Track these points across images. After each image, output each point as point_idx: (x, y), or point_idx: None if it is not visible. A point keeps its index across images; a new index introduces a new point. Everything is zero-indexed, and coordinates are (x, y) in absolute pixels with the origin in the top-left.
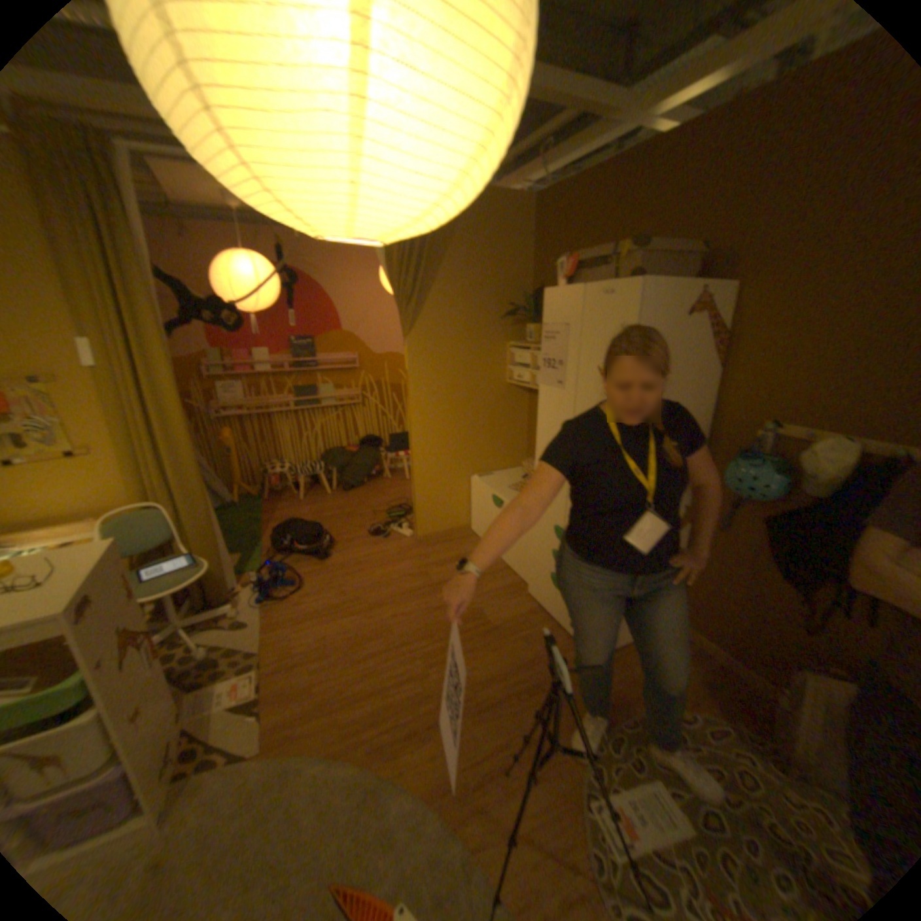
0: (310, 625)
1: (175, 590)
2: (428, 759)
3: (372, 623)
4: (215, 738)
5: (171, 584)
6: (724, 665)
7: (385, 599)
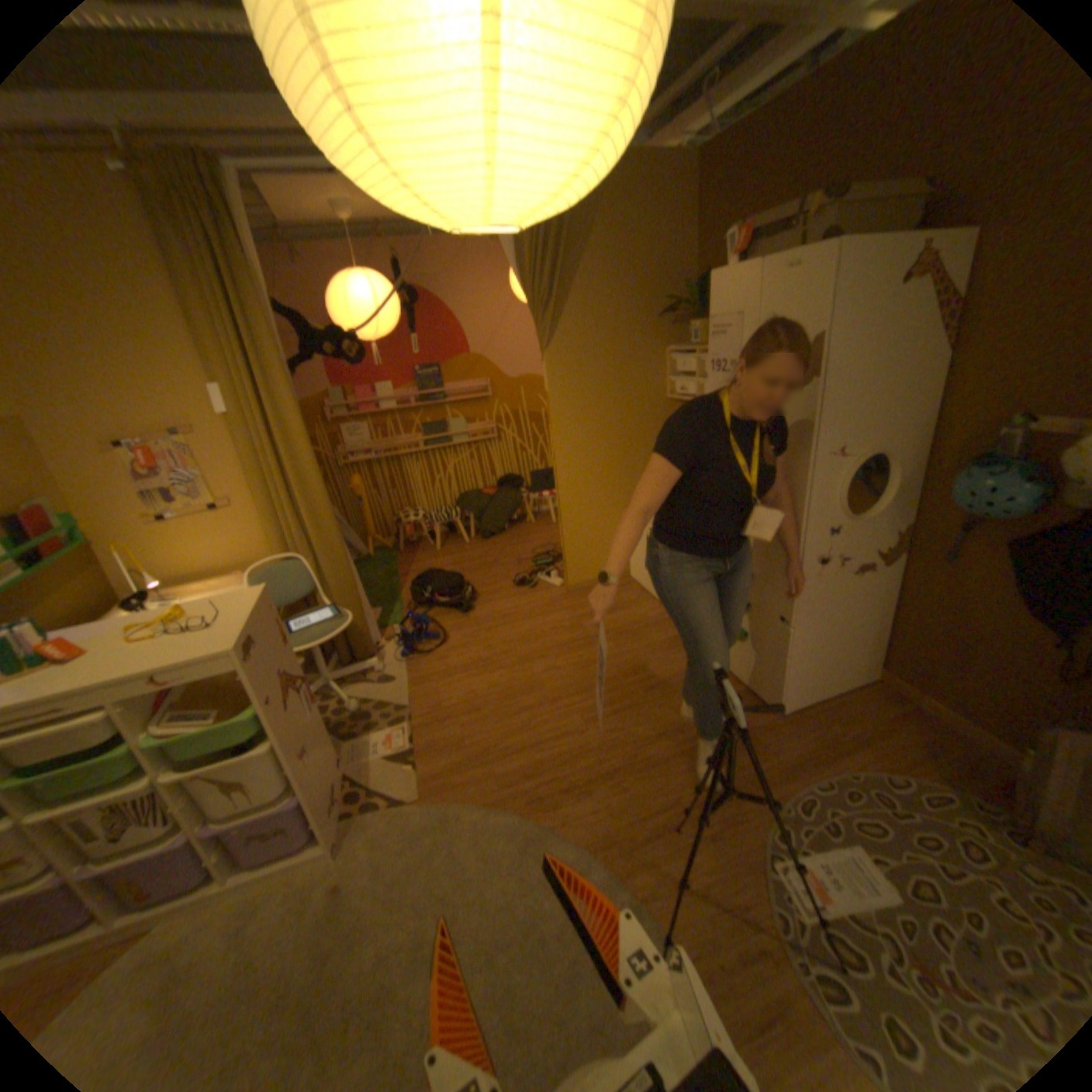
0: (457, 678)
1: (322, 641)
2: (589, 812)
3: (522, 677)
4: (374, 784)
5: (317, 635)
6: (949, 725)
7: (535, 652)
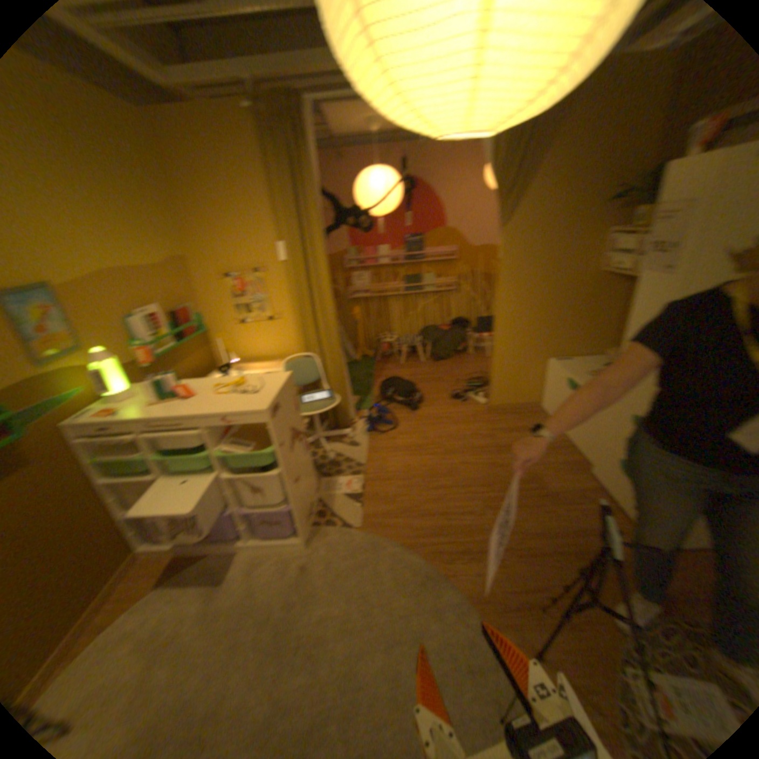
0: (400, 453)
1: (321, 411)
2: (477, 573)
3: (445, 464)
4: (337, 508)
5: (319, 407)
6: None
7: (457, 448)
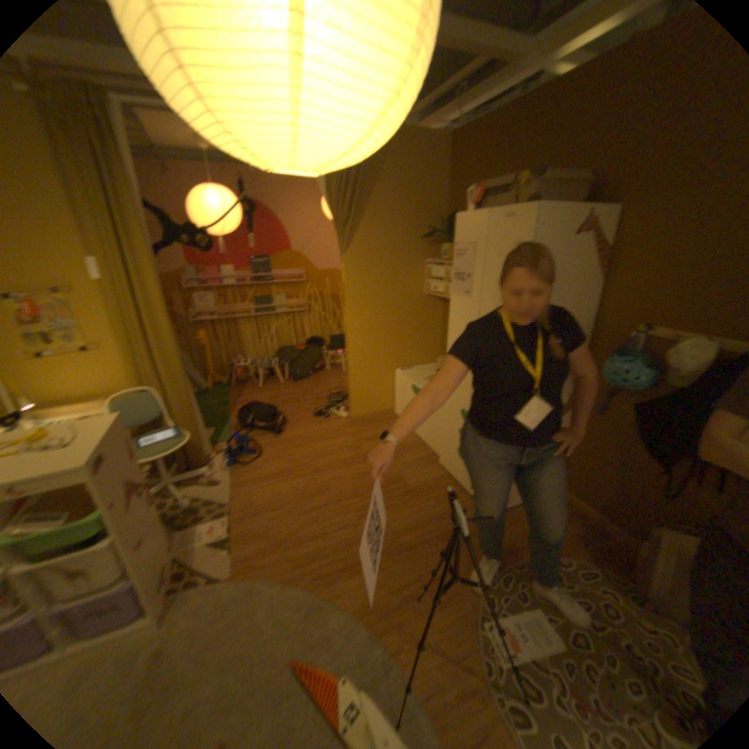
0: (266, 484)
1: (163, 455)
2: (357, 587)
3: (314, 484)
4: (195, 566)
5: (159, 451)
6: (596, 522)
7: (325, 466)
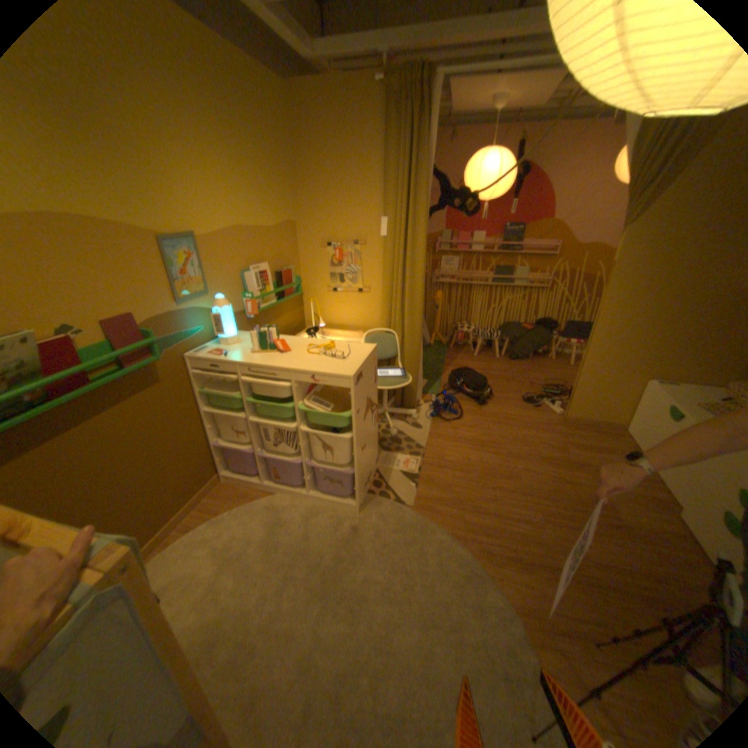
0: (460, 445)
1: (391, 387)
2: (526, 584)
3: (506, 466)
4: (392, 483)
5: (389, 383)
6: None
7: (522, 453)
